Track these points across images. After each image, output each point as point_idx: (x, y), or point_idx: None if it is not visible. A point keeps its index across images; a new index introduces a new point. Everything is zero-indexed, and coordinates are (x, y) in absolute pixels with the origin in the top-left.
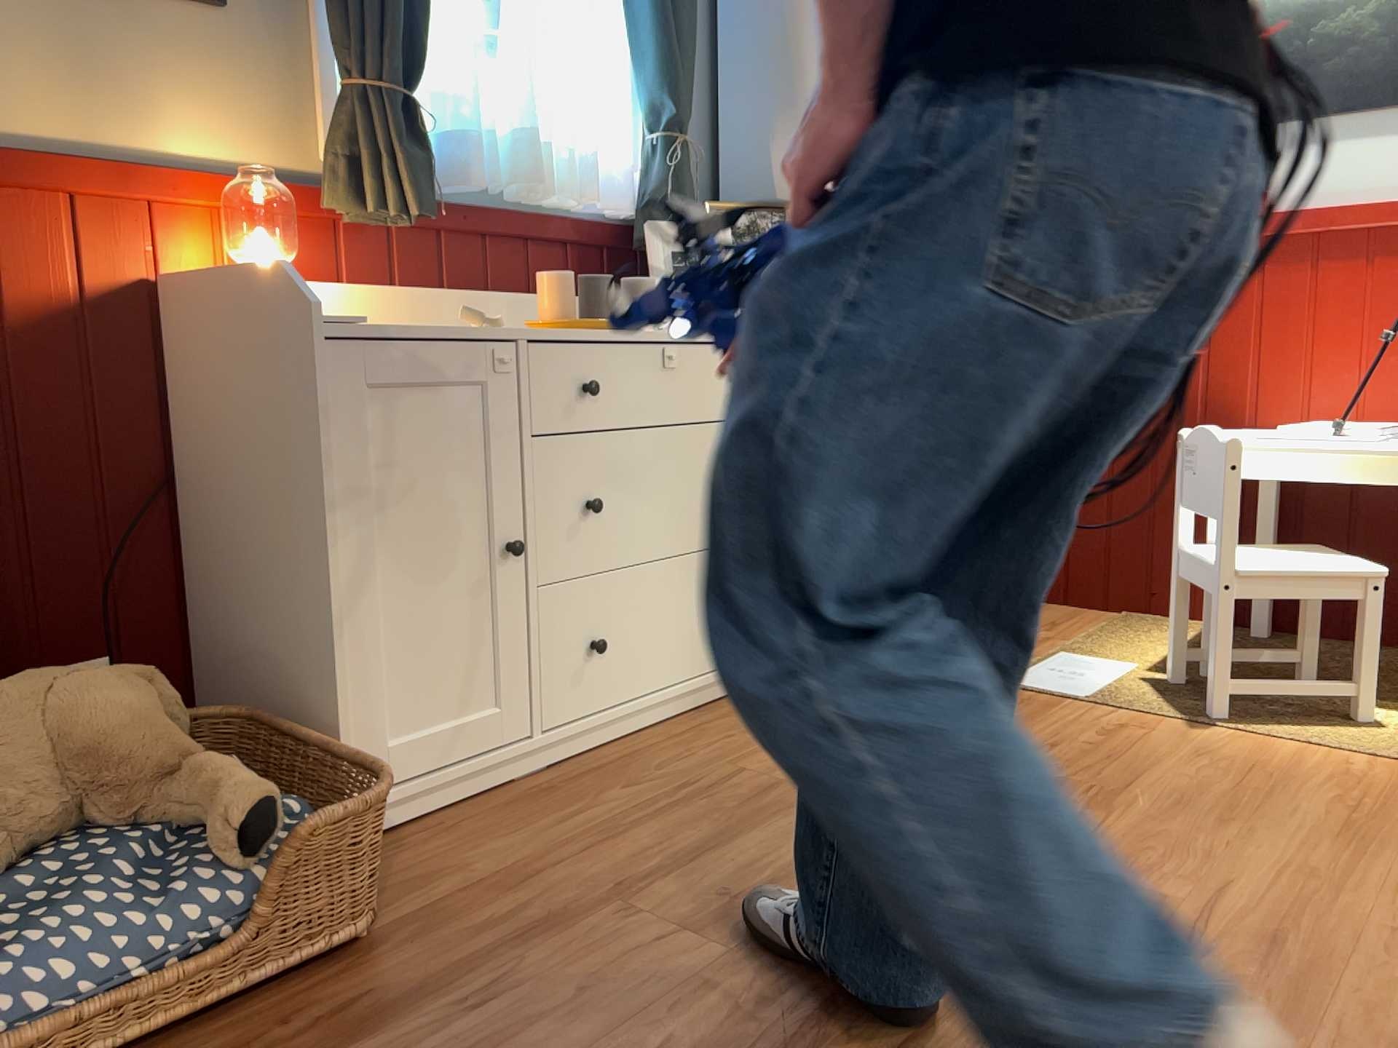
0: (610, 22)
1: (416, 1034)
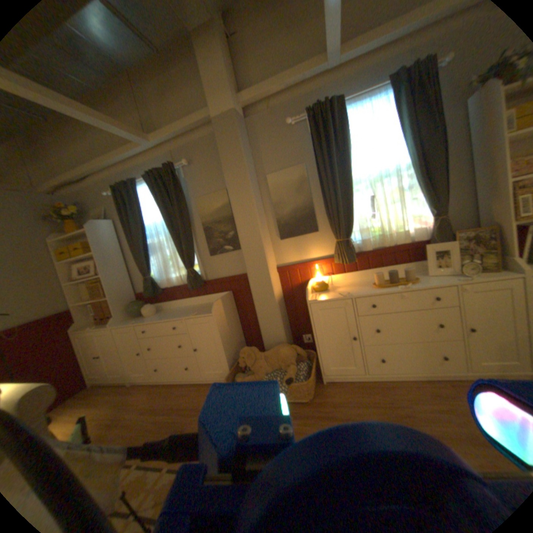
0: (416, 190)
1: (296, 423)
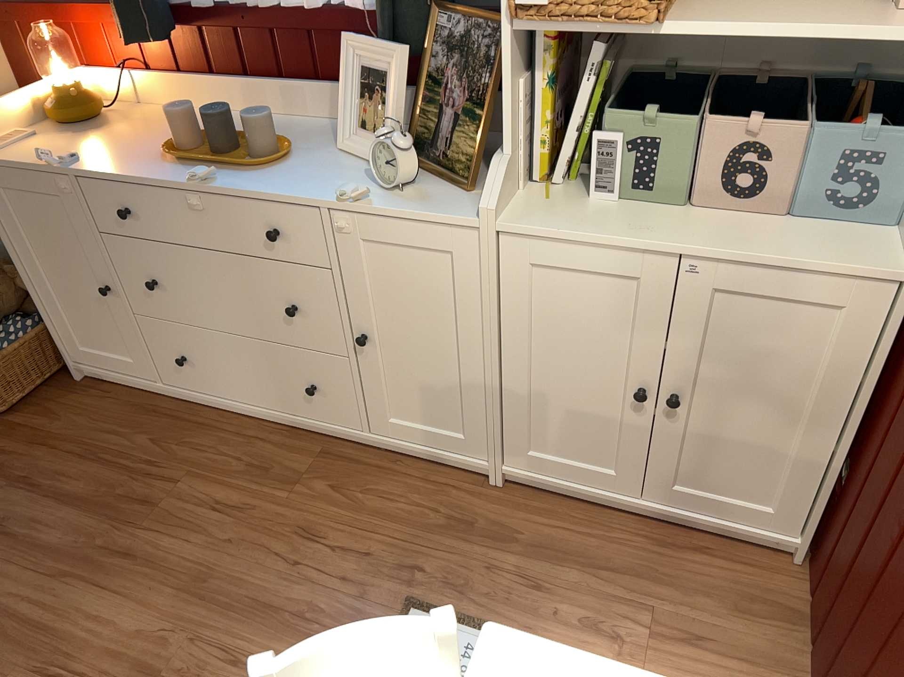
0: None
1: None
